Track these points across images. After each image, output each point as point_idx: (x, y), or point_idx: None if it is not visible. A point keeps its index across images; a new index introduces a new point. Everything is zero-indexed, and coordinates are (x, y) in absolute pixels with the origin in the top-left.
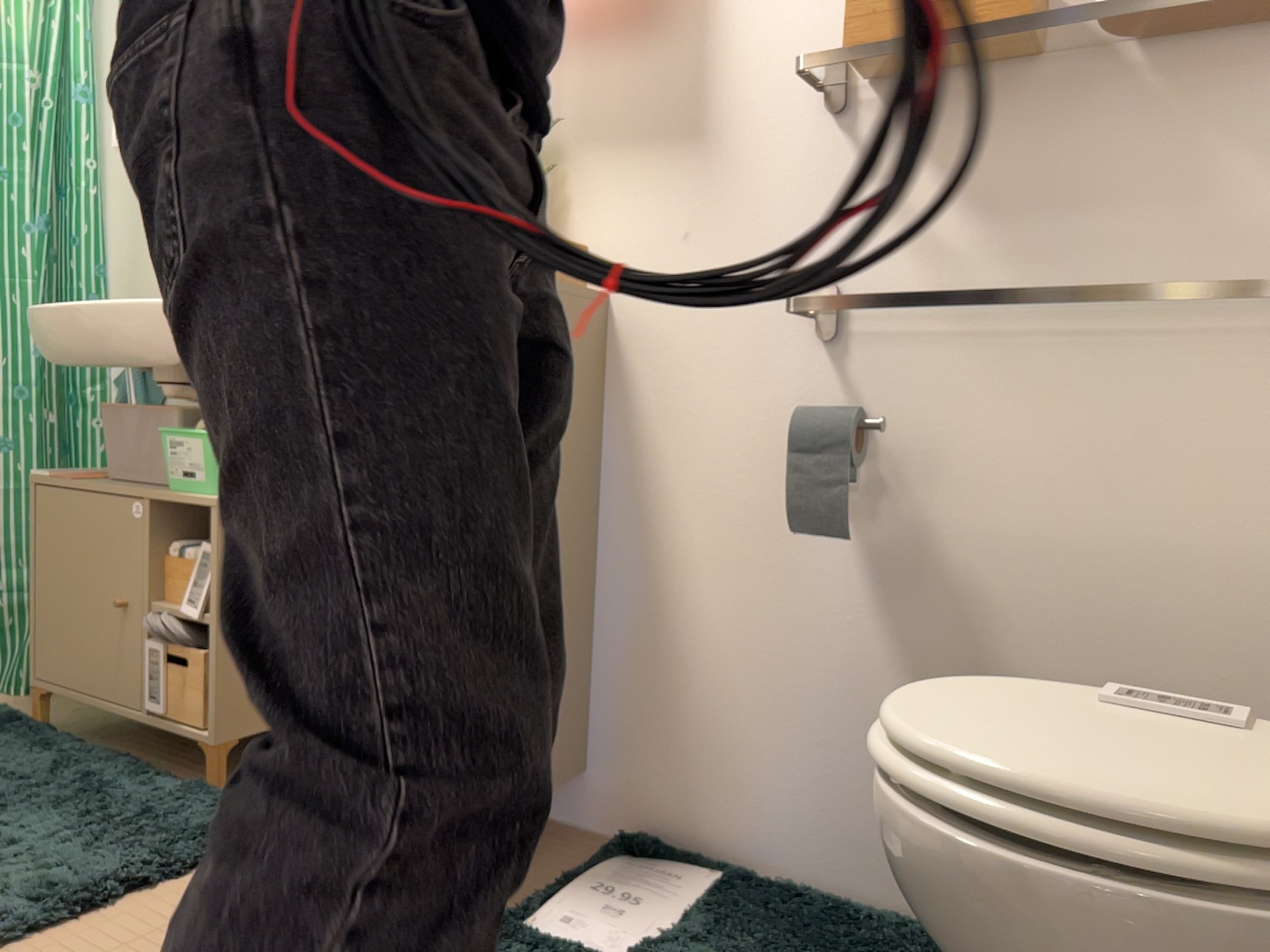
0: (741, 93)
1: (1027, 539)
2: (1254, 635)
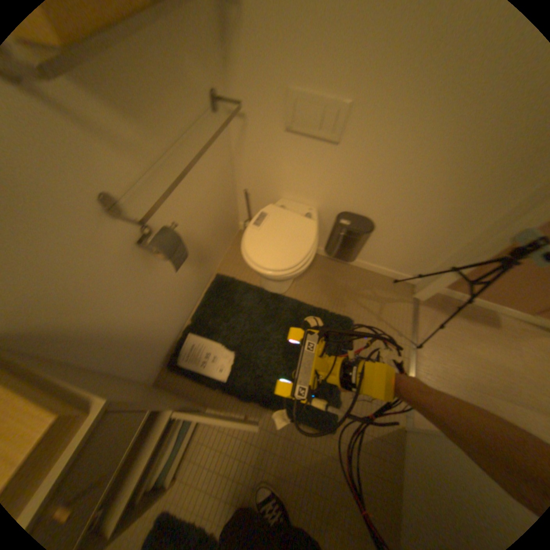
0: None
1: (193, 211)
2: (221, 190)
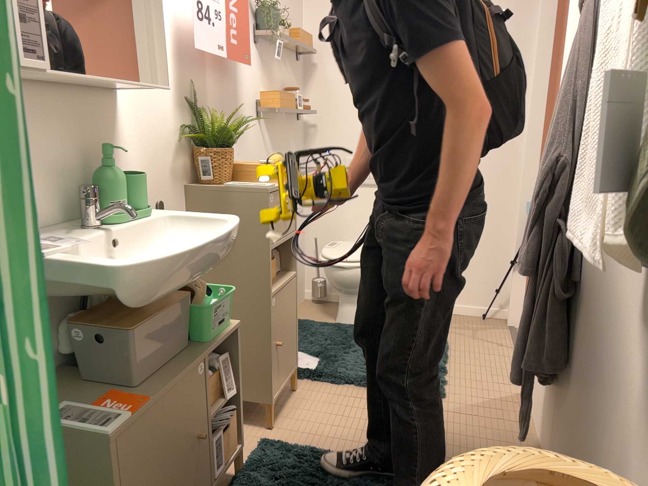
0: (245, 105)
1: None
2: None
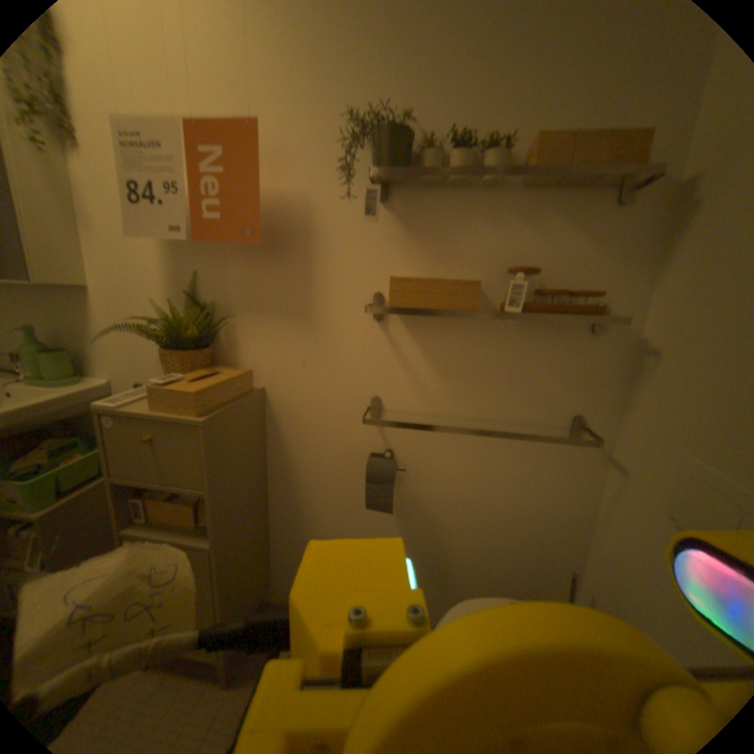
0: (332, 299)
1: (461, 505)
2: (539, 539)
